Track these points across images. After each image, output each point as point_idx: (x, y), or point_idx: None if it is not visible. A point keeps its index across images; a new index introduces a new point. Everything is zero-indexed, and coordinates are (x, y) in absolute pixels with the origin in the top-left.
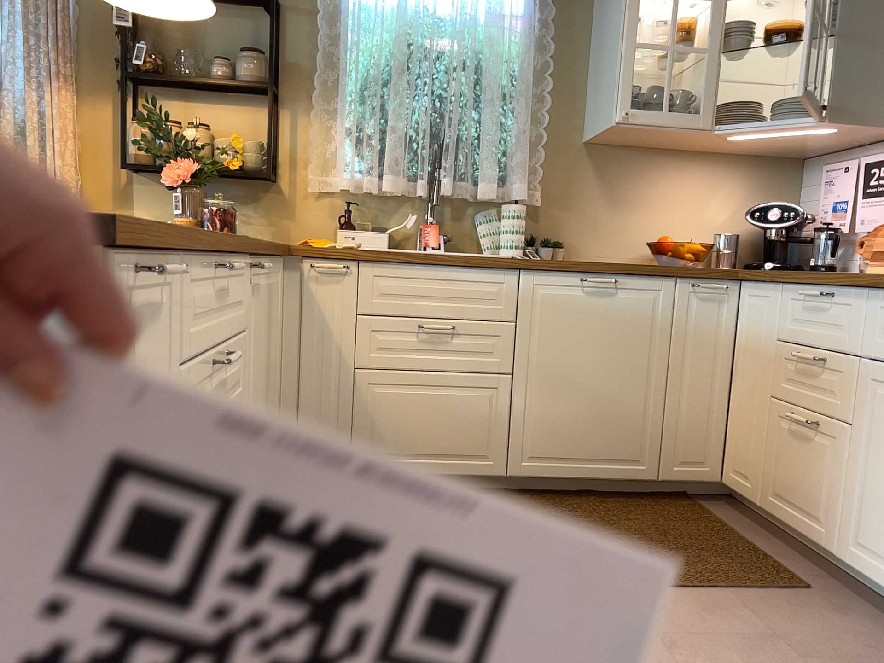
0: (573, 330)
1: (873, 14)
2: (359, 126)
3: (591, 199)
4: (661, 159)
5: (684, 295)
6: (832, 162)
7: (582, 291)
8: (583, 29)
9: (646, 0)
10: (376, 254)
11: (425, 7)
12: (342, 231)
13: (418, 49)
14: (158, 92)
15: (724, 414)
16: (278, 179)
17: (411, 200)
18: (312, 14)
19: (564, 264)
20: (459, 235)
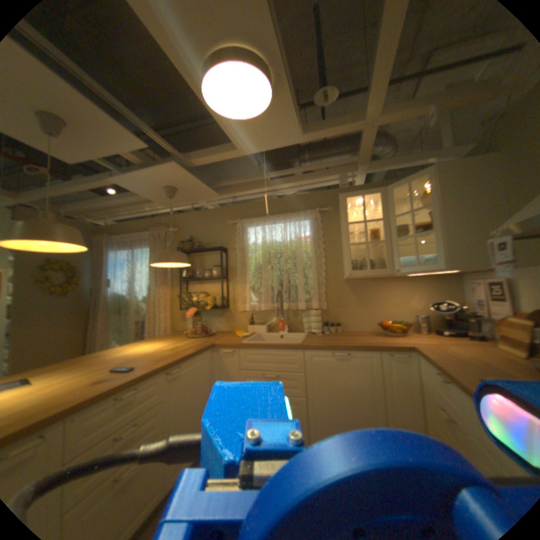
0: (332, 377)
1: (463, 215)
2: (254, 285)
3: (351, 303)
4: (382, 283)
5: (387, 360)
6: (474, 277)
7: (334, 359)
8: (337, 235)
9: (362, 219)
10: (245, 345)
11: (272, 240)
12: (249, 326)
13: (273, 255)
14: (192, 282)
15: (423, 424)
16: (229, 307)
17: (276, 310)
18: (237, 249)
19: (322, 347)
20: (296, 323)
